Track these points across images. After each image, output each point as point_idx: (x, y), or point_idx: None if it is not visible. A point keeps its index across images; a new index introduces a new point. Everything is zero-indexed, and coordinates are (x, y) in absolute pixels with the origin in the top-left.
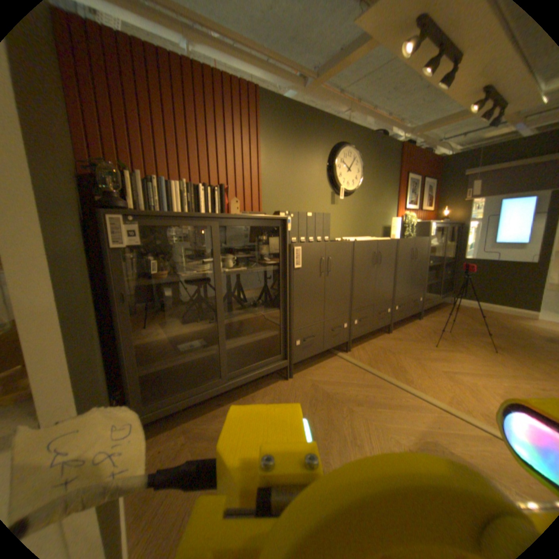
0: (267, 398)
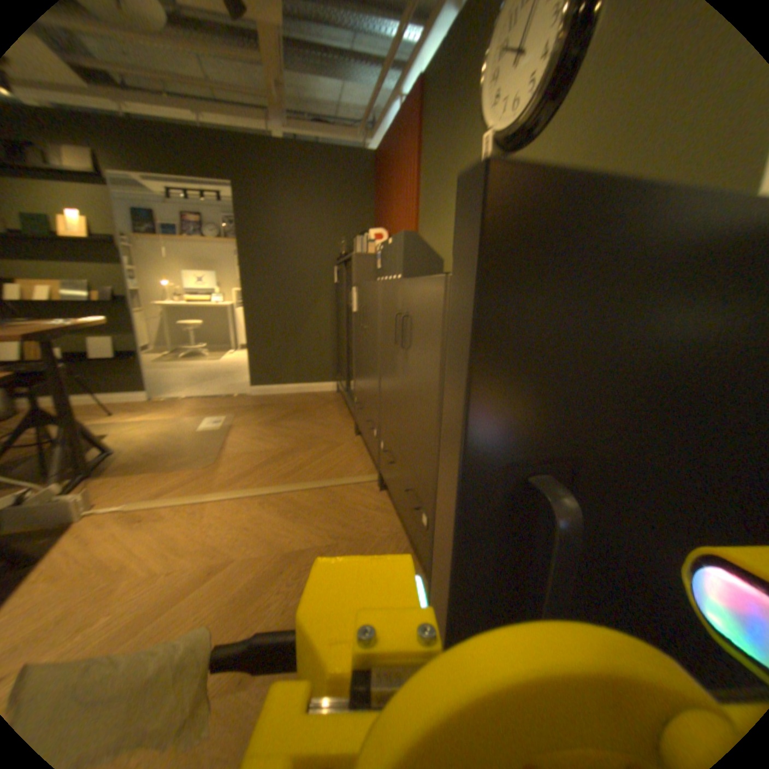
0: (338, 422)
